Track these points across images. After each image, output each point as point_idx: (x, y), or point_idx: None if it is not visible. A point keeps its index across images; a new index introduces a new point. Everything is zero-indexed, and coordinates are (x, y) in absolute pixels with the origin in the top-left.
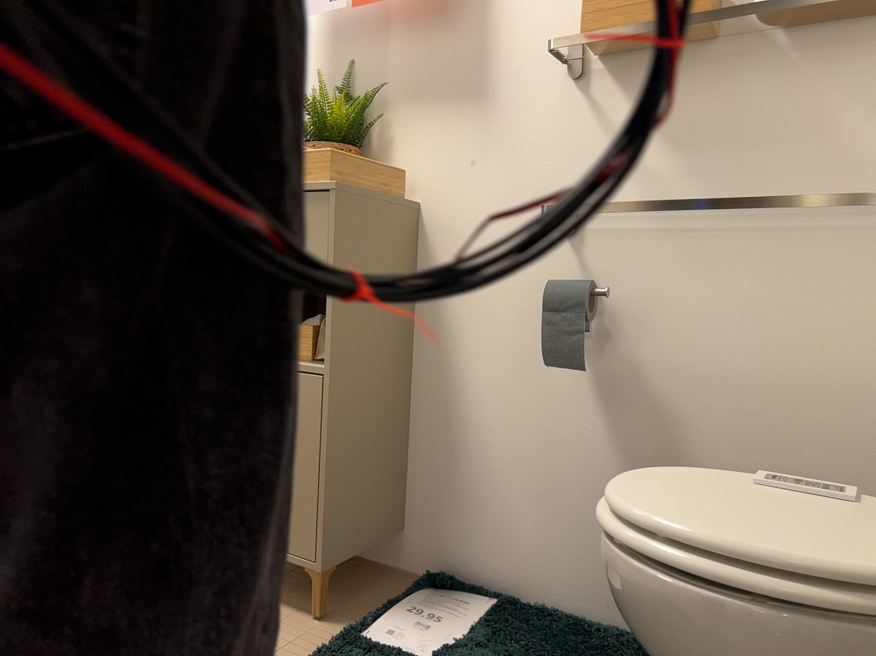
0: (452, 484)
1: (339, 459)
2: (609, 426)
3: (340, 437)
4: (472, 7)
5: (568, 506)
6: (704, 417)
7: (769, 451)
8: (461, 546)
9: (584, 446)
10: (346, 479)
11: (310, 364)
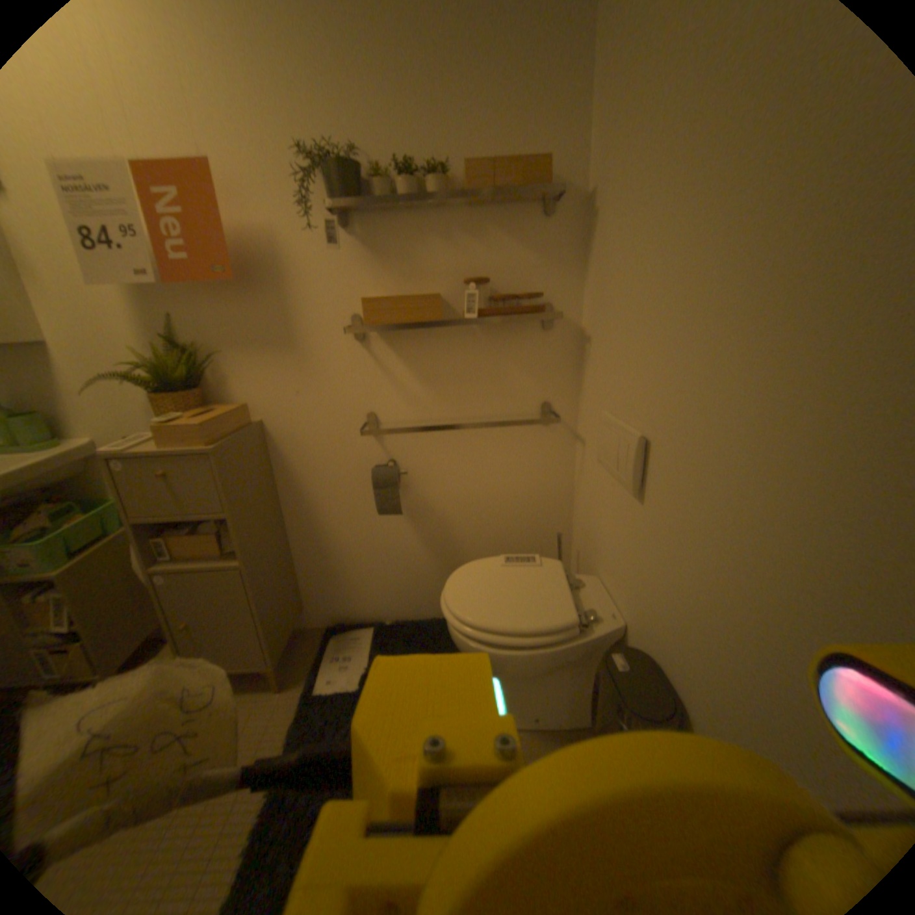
0: (331, 580)
1: (265, 610)
2: (418, 532)
3: (262, 598)
4: (271, 275)
5: (403, 573)
6: (465, 518)
7: (496, 527)
8: (344, 609)
9: (406, 543)
10: (272, 616)
11: (225, 563)
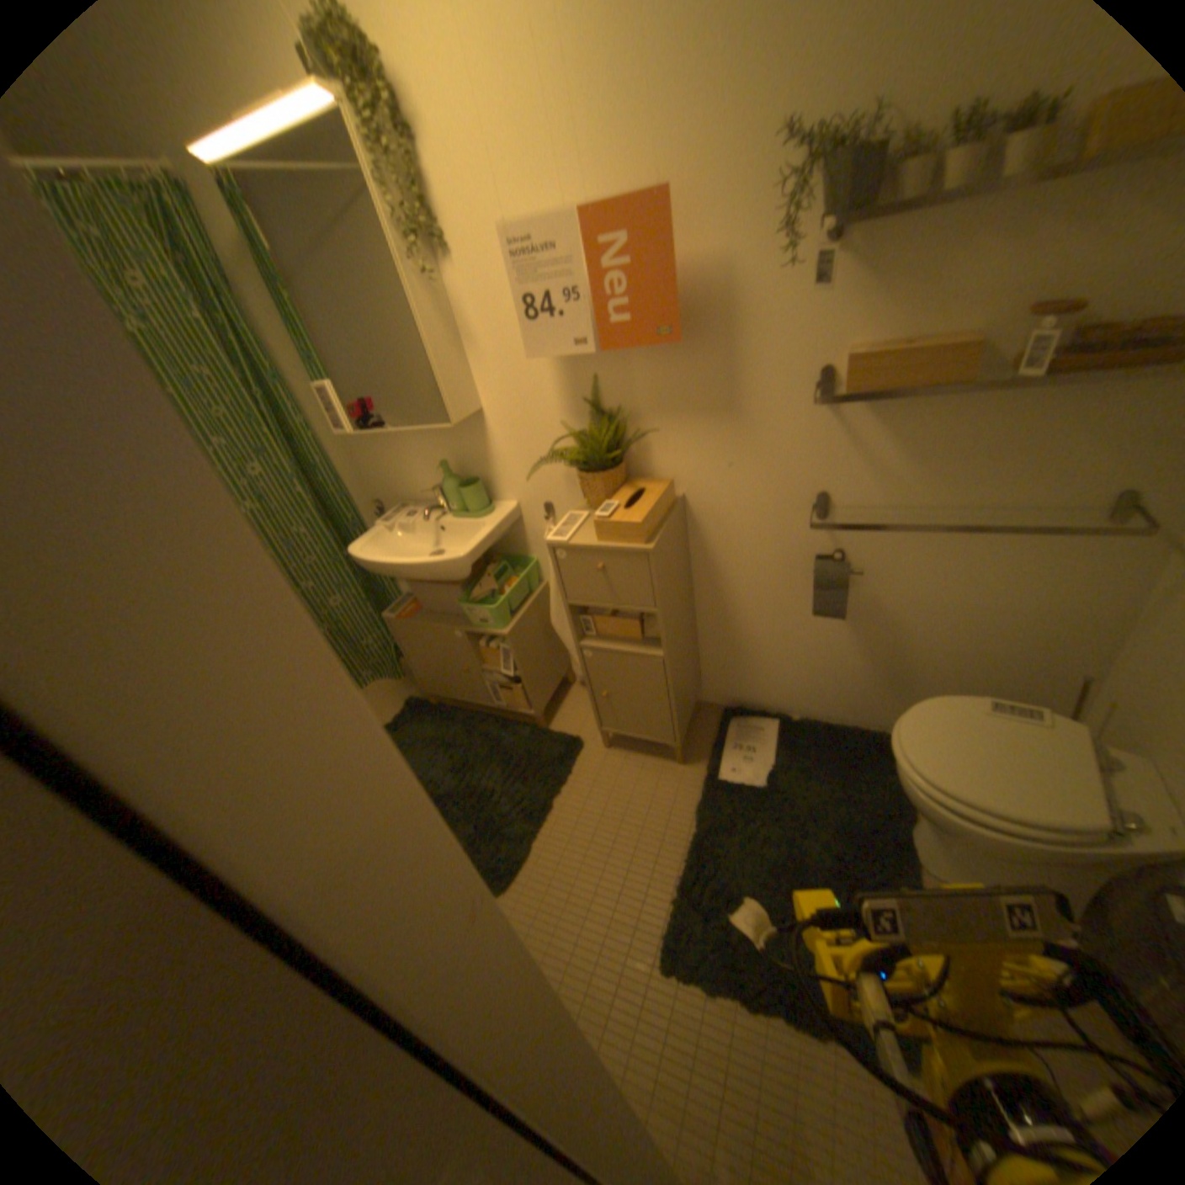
0: (735, 664)
1: (678, 695)
2: (854, 635)
3: (676, 685)
4: (717, 323)
5: (823, 674)
6: (927, 630)
7: (973, 647)
8: (745, 694)
9: (835, 645)
10: (681, 700)
11: (646, 650)
